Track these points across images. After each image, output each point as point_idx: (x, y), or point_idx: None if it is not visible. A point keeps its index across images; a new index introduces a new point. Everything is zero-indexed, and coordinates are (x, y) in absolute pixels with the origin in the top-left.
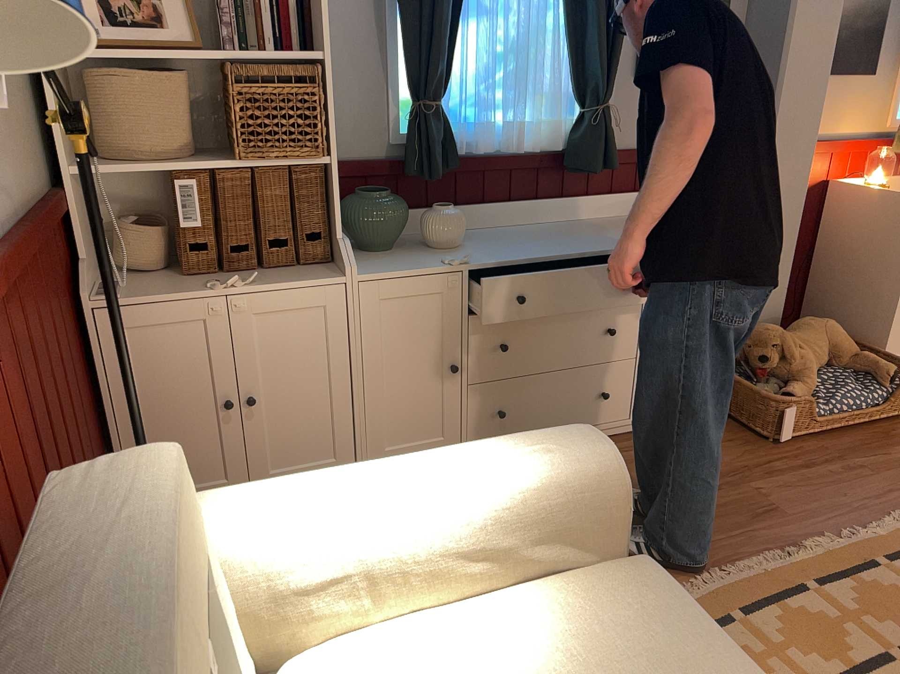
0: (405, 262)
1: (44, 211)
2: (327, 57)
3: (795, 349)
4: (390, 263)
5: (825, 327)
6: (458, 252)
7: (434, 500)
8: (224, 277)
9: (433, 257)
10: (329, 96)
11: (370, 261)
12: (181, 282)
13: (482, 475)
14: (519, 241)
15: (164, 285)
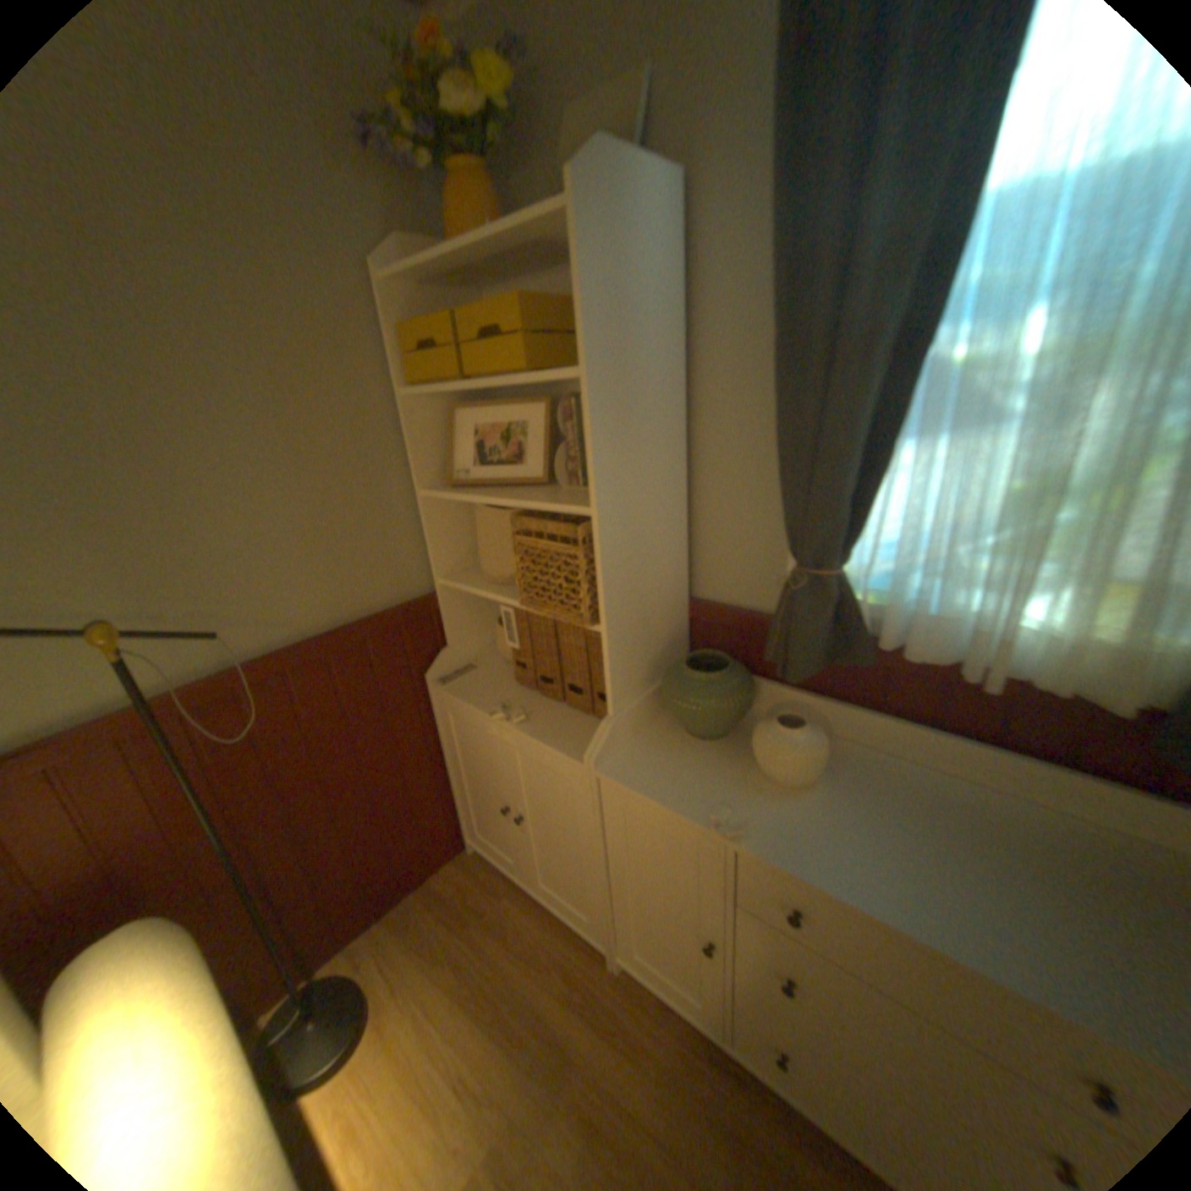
0: (686, 779)
1: (360, 622)
2: (600, 513)
3: None
4: (666, 771)
5: None
6: (782, 801)
7: None
8: (534, 698)
9: (728, 791)
10: (603, 558)
11: (659, 751)
12: (504, 688)
13: None
14: (925, 838)
15: (494, 684)
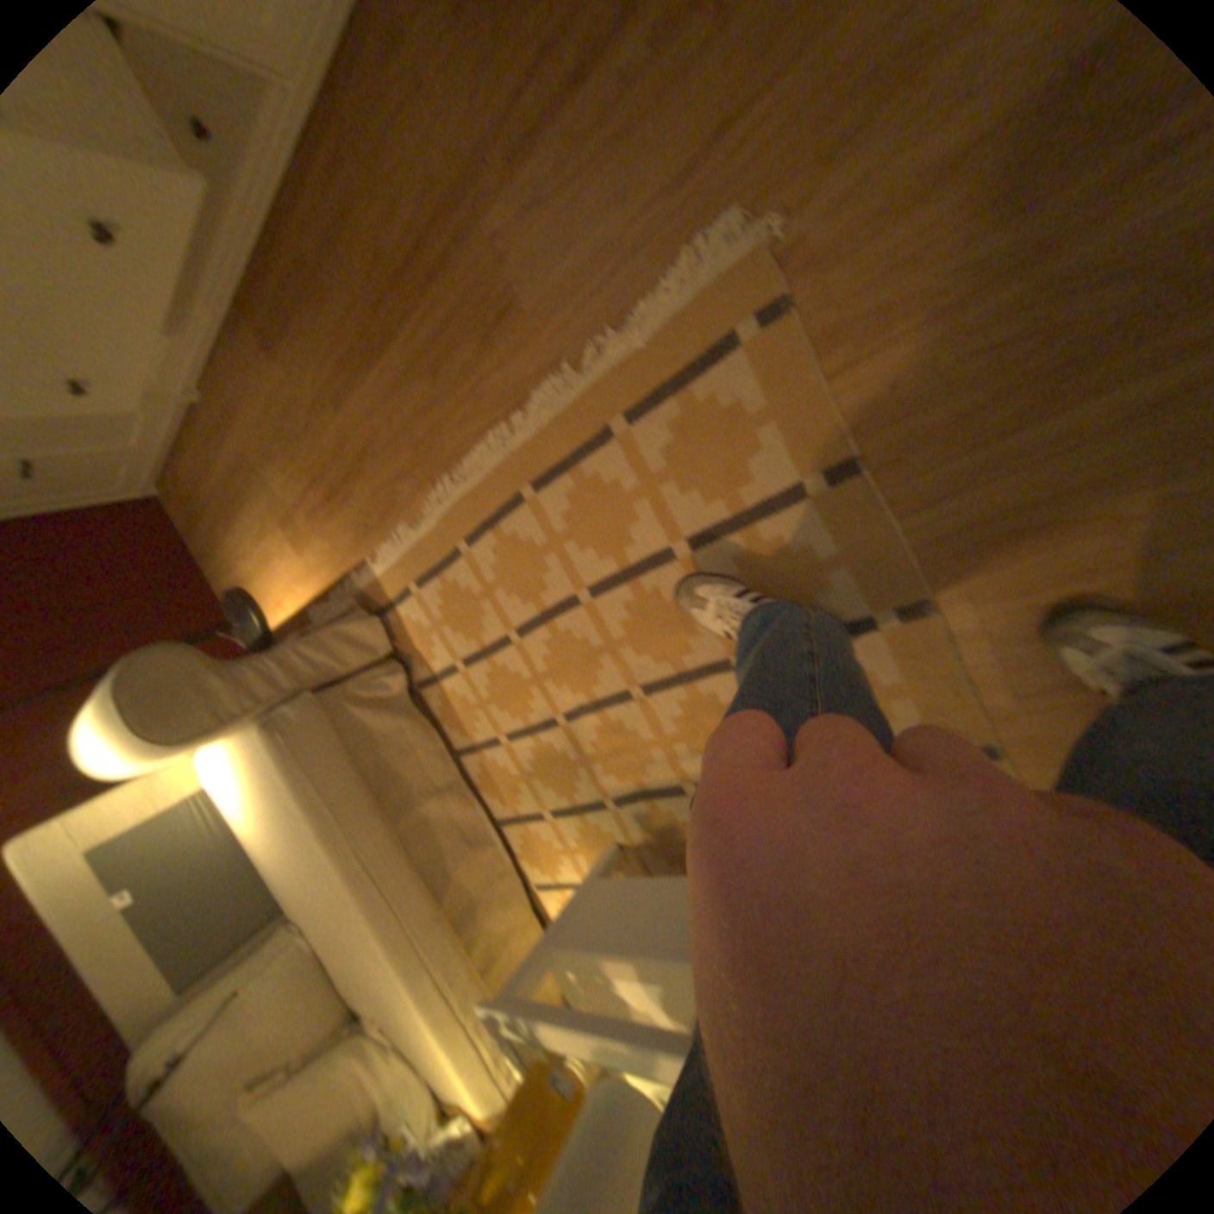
0: None
1: None
2: None
3: None
4: None
5: None
6: None
7: (116, 762)
8: None
9: None
10: None
11: None
12: None
13: (111, 749)
14: None
15: None
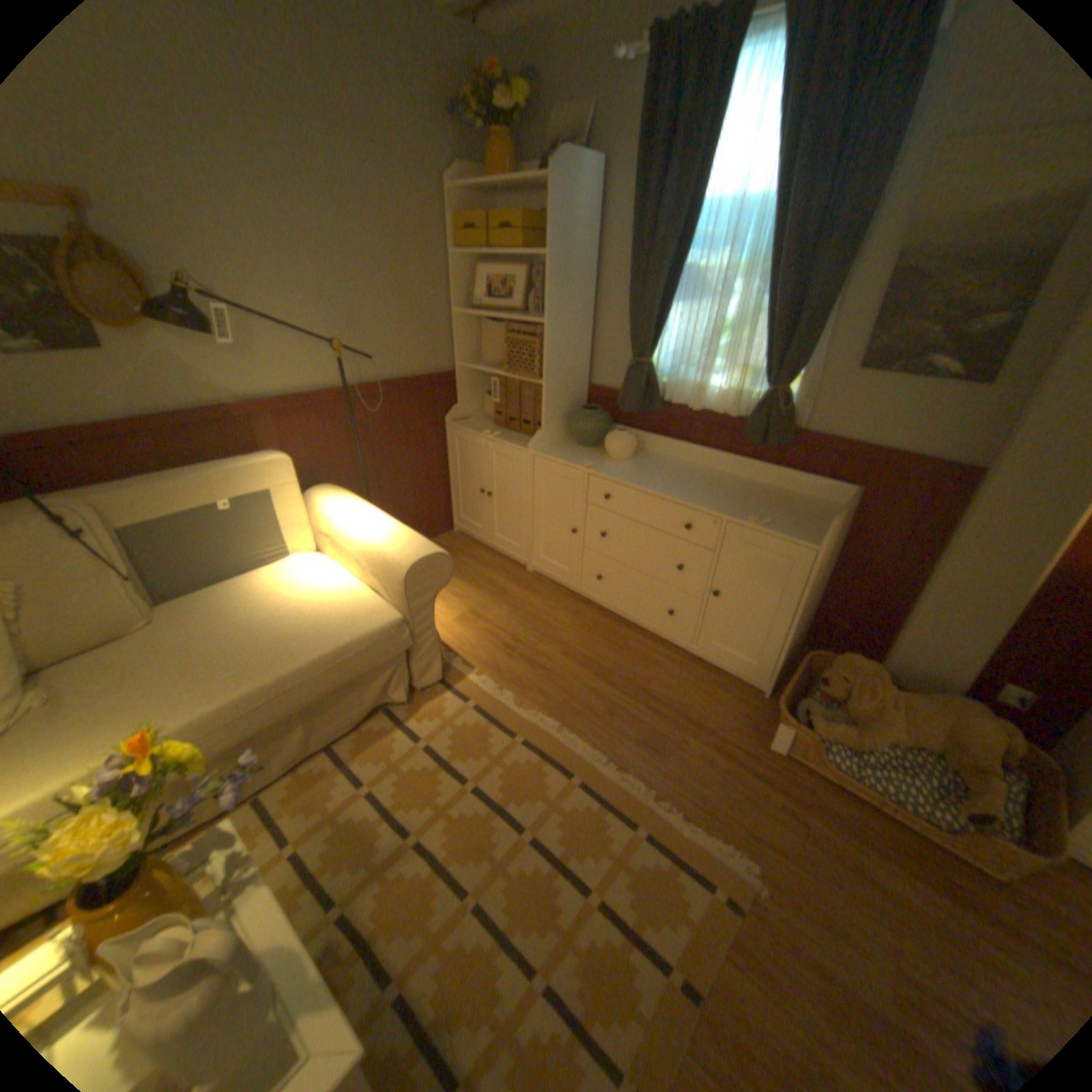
0: (572, 456)
1: (418, 378)
2: (547, 323)
3: (885, 705)
4: (564, 454)
5: (964, 719)
6: (611, 463)
7: (359, 532)
8: (503, 431)
9: (589, 460)
10: (546, 346)
11: (562, 449)
12: (487, 427)
13: (378, 536)
14: (662, 474)
15: (481, 426)
